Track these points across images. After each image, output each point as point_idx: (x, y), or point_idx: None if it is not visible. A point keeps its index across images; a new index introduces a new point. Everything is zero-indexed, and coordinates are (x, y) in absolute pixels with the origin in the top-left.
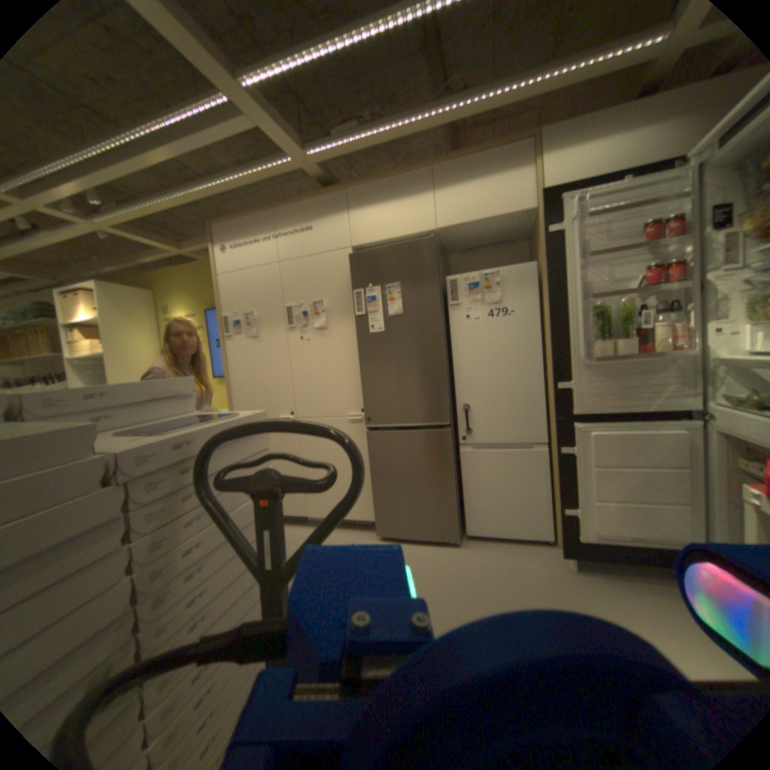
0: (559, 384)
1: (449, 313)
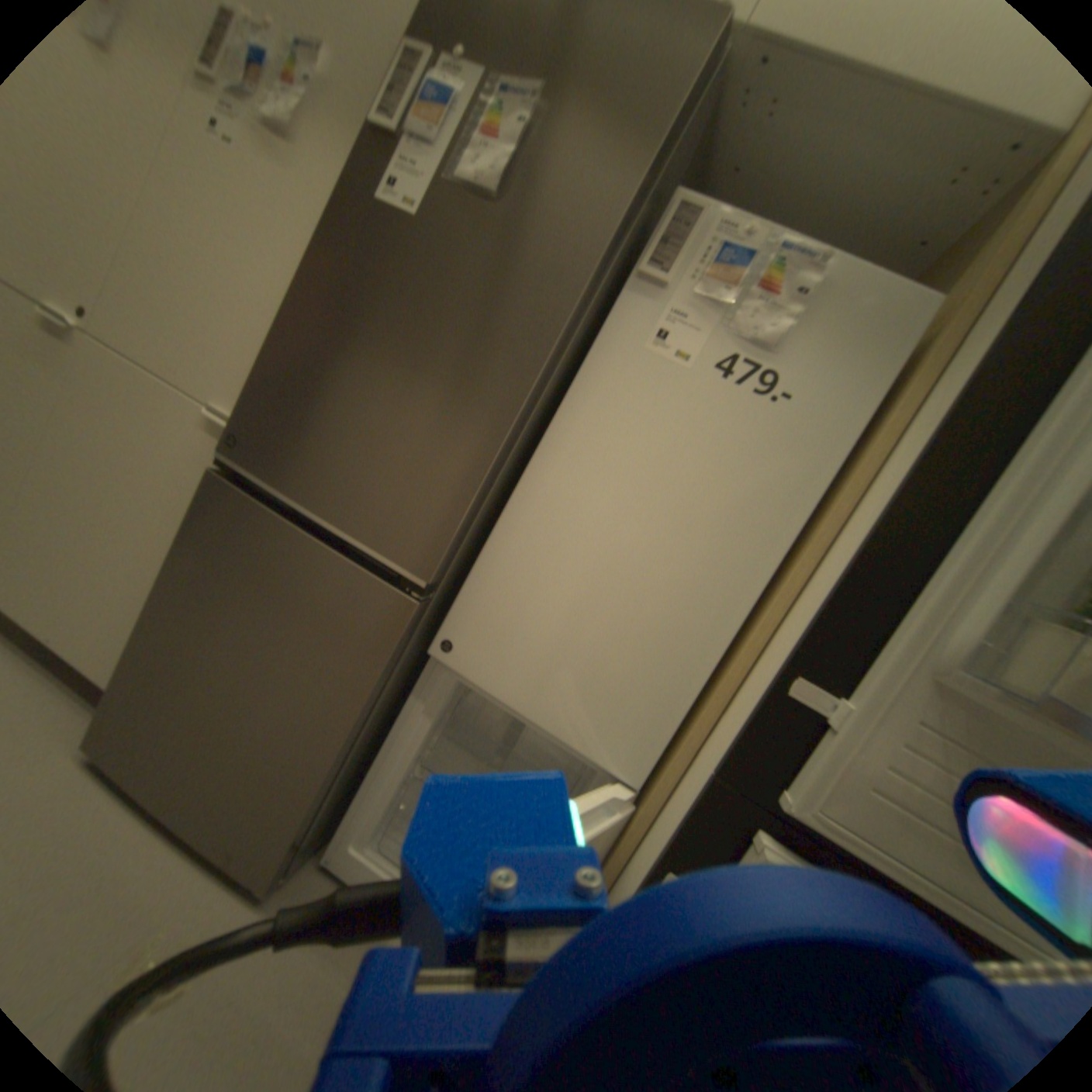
0: (789, 681)
1: (624, 305)
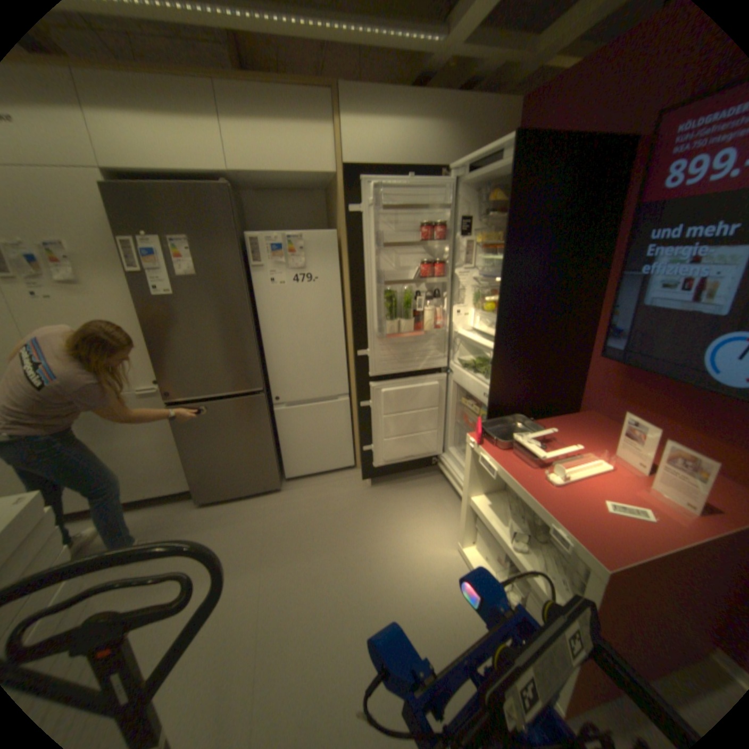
0: (358, 350)
1: (252, 273)
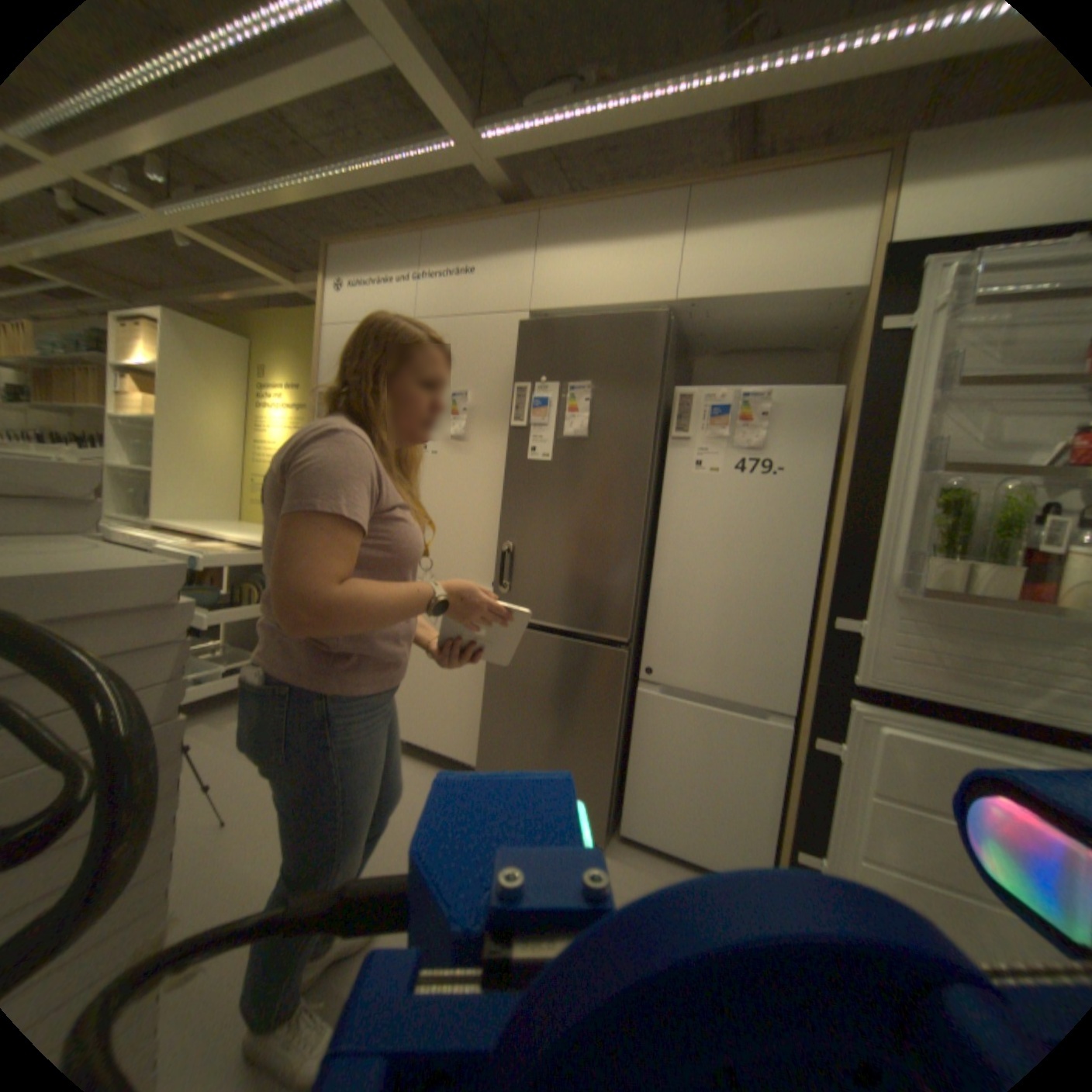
0: (840, 621)
1: (669, 451)
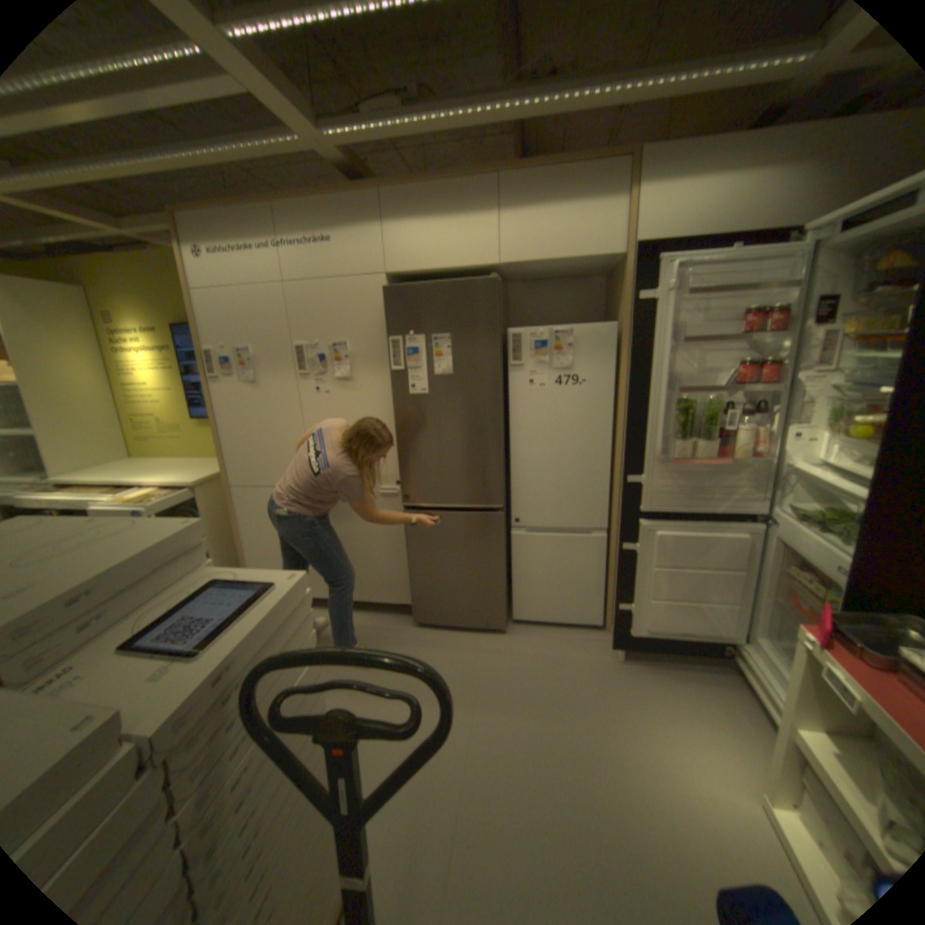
0: (629, 475)
1: (509, 374)
